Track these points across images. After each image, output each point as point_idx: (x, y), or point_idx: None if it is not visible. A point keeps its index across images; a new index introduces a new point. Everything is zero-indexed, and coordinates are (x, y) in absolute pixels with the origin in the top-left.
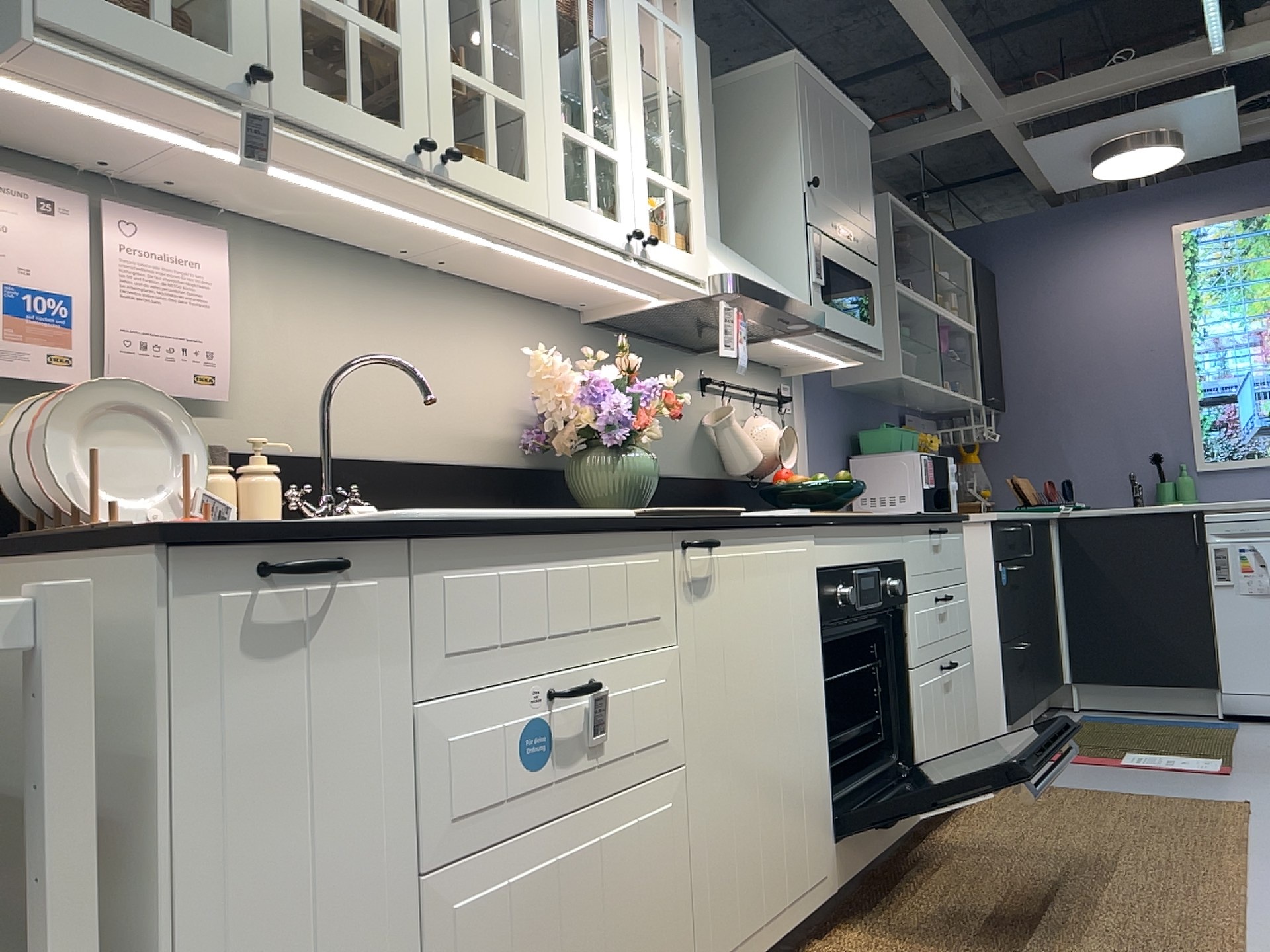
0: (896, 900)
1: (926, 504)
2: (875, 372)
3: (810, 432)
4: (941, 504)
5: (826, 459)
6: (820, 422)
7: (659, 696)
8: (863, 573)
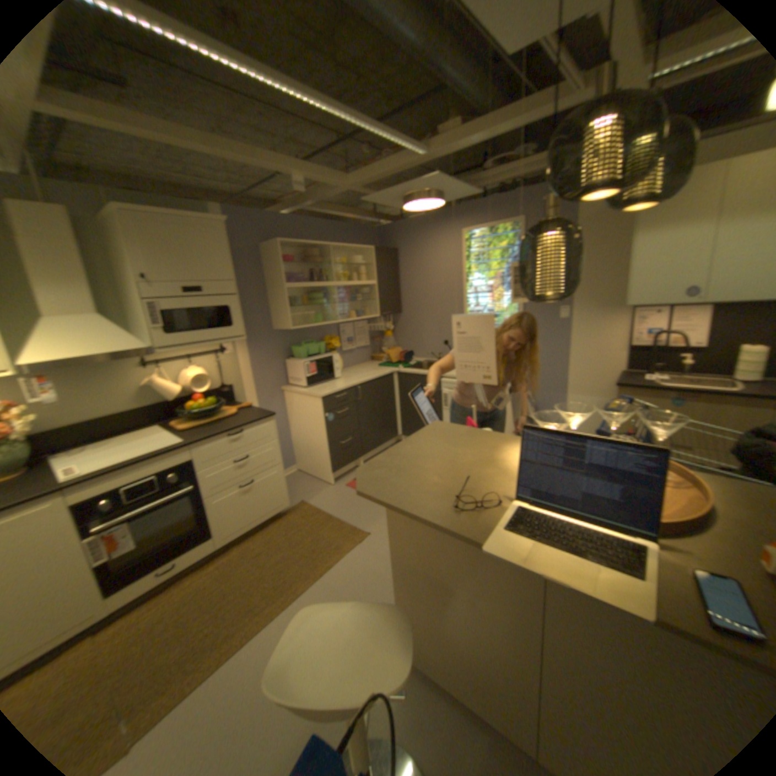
0: (154, 607)
1: (307, 385)
2: (282, 327)
3: (247, 359)
4: (321, 380)
5: (263, 366)
6: (257, 351)
7: None
8: (131, 487)
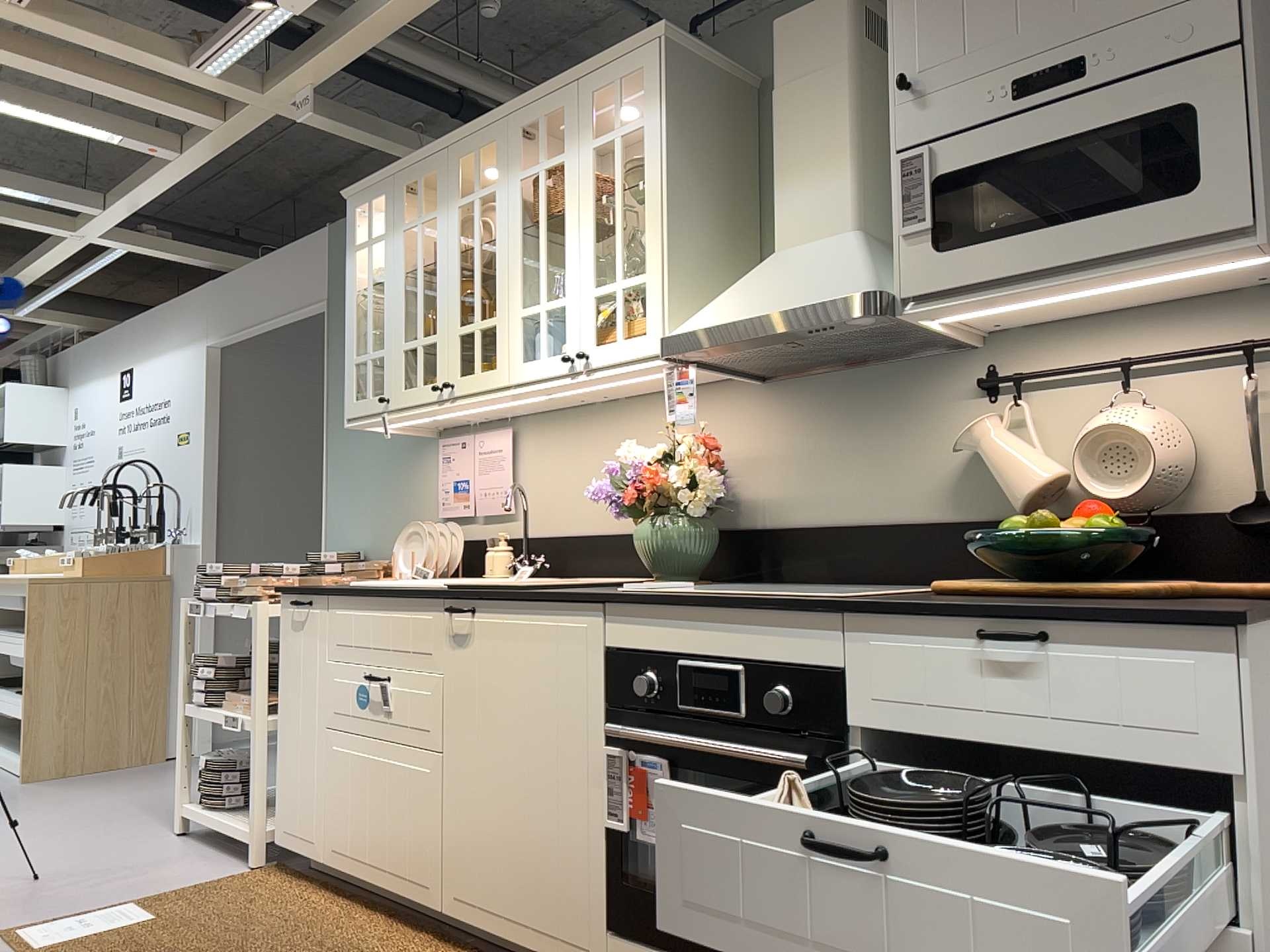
0: None
1: None
2: None
3: None
4: None
5: None
6: None
7: (425, 700)
8: (707, 668)
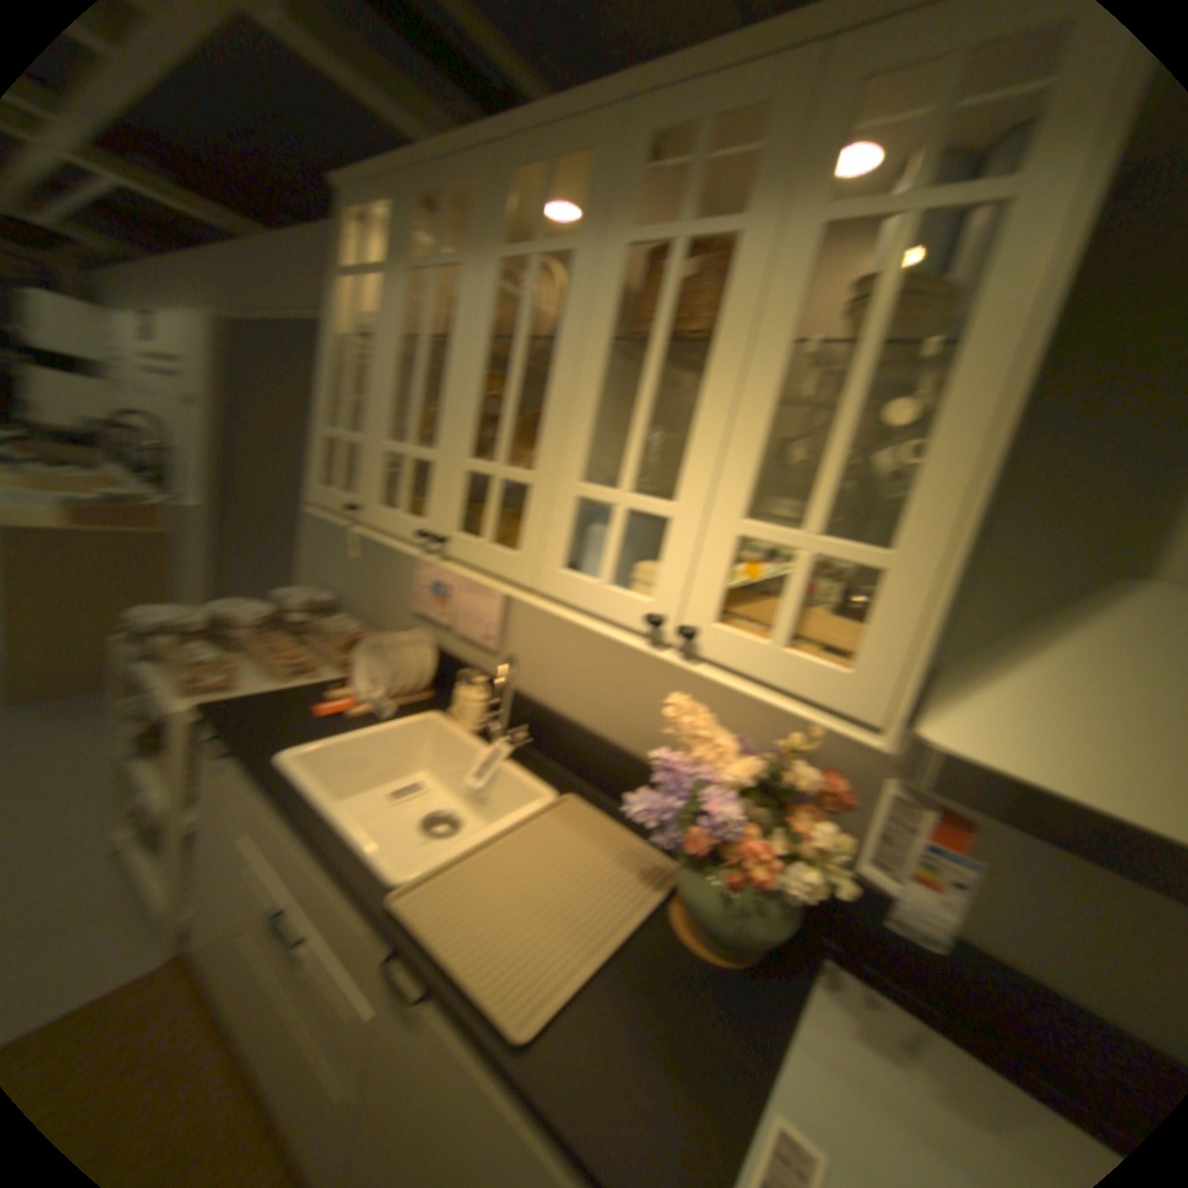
0: None
1: None
2: None
3: None
4: None
5: None
6: None
7: (355, 1016)
8: None
